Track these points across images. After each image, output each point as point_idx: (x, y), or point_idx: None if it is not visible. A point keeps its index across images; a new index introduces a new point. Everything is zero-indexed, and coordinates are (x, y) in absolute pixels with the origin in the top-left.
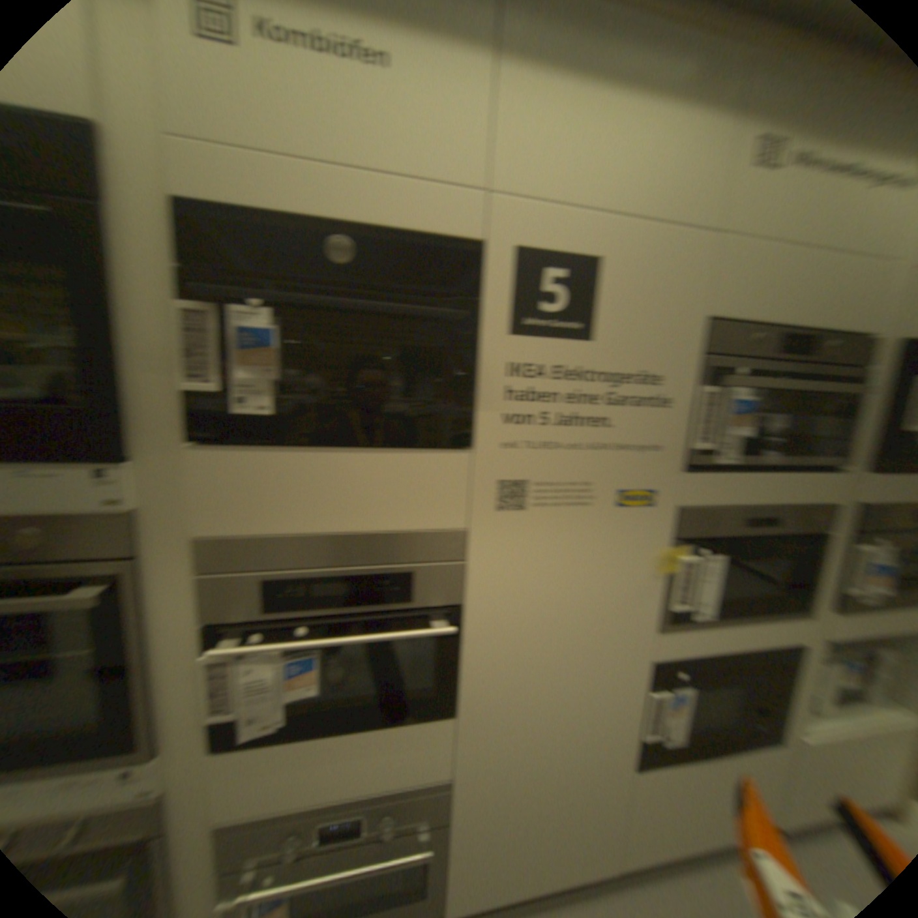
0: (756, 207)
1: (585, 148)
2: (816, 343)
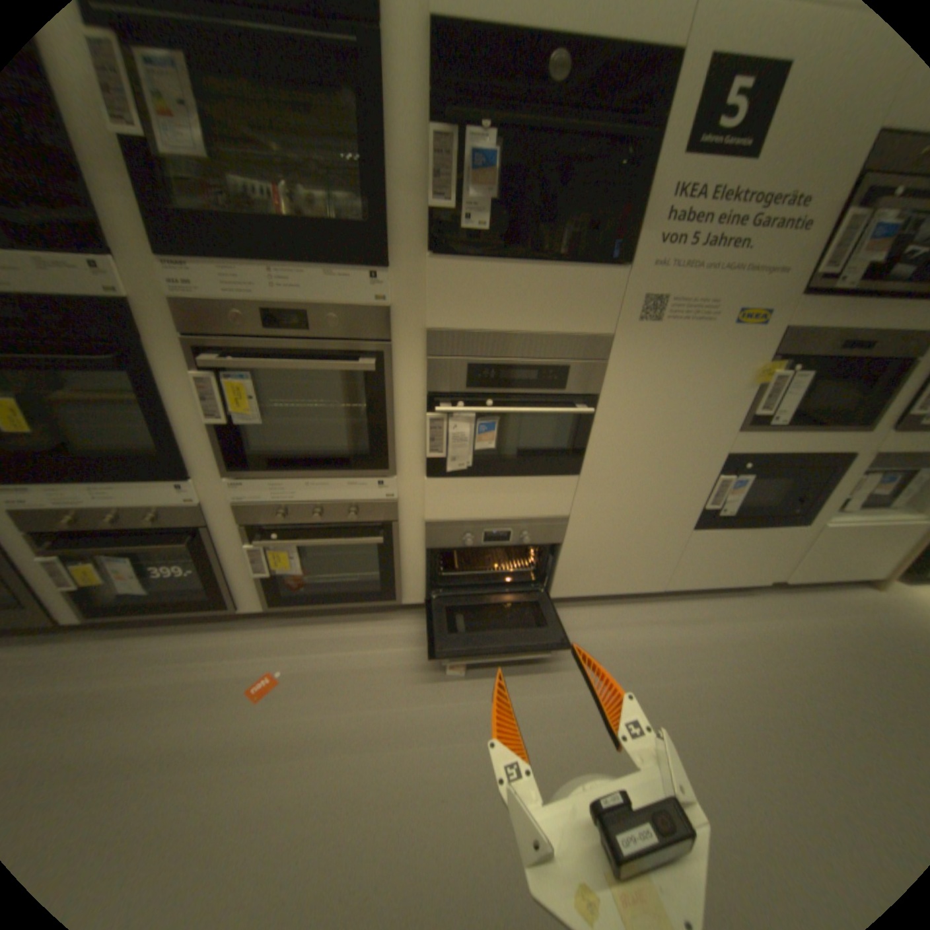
0: None
1: None
2: None
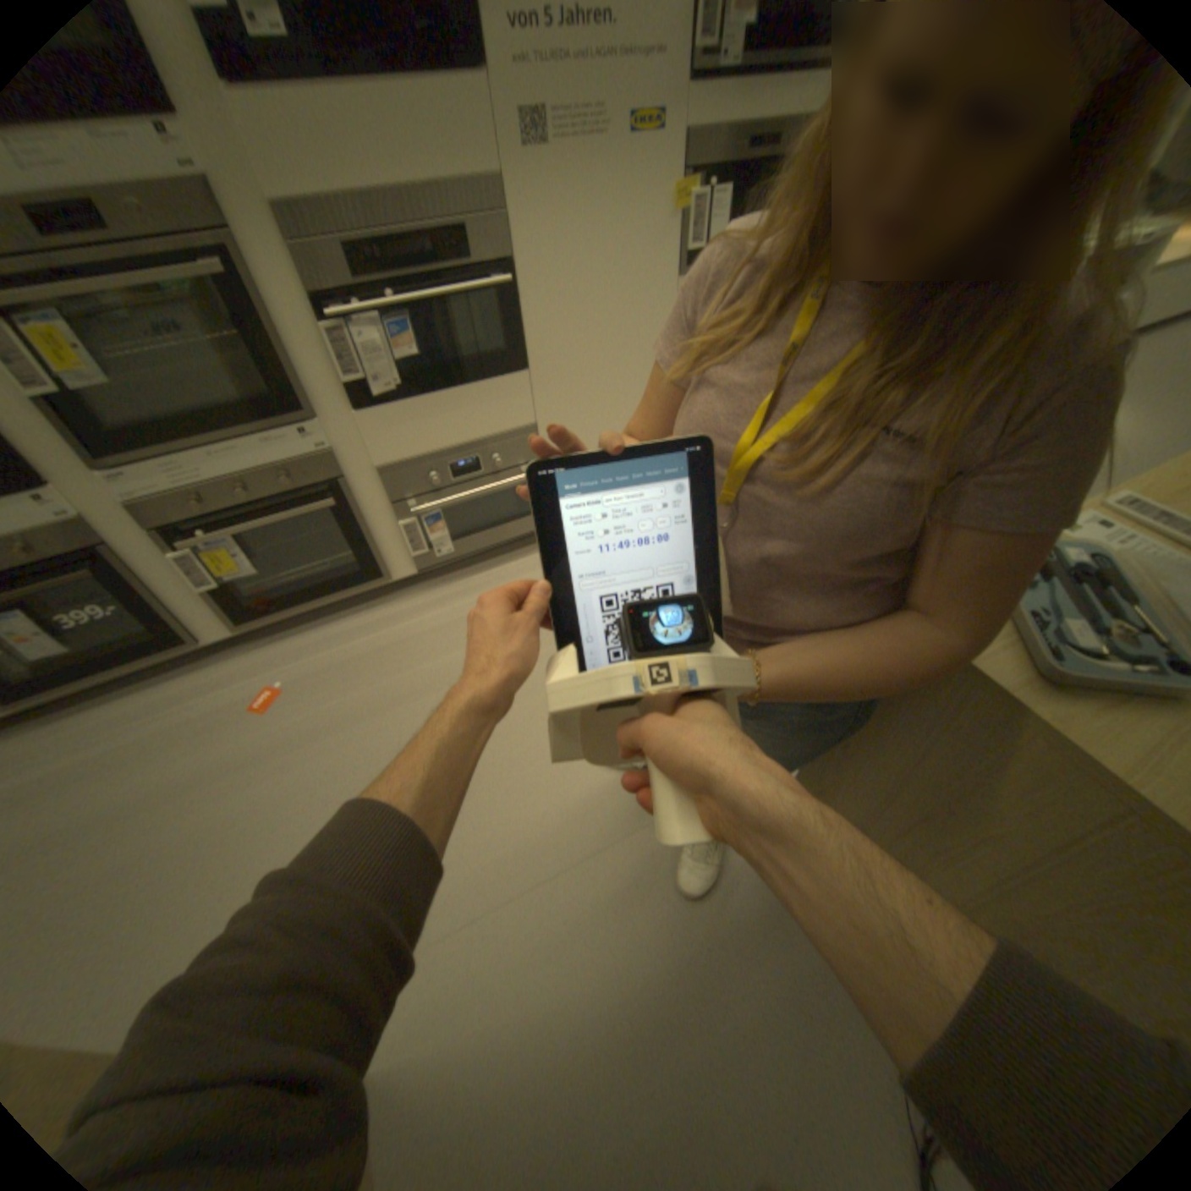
0: None
1: None
2: None
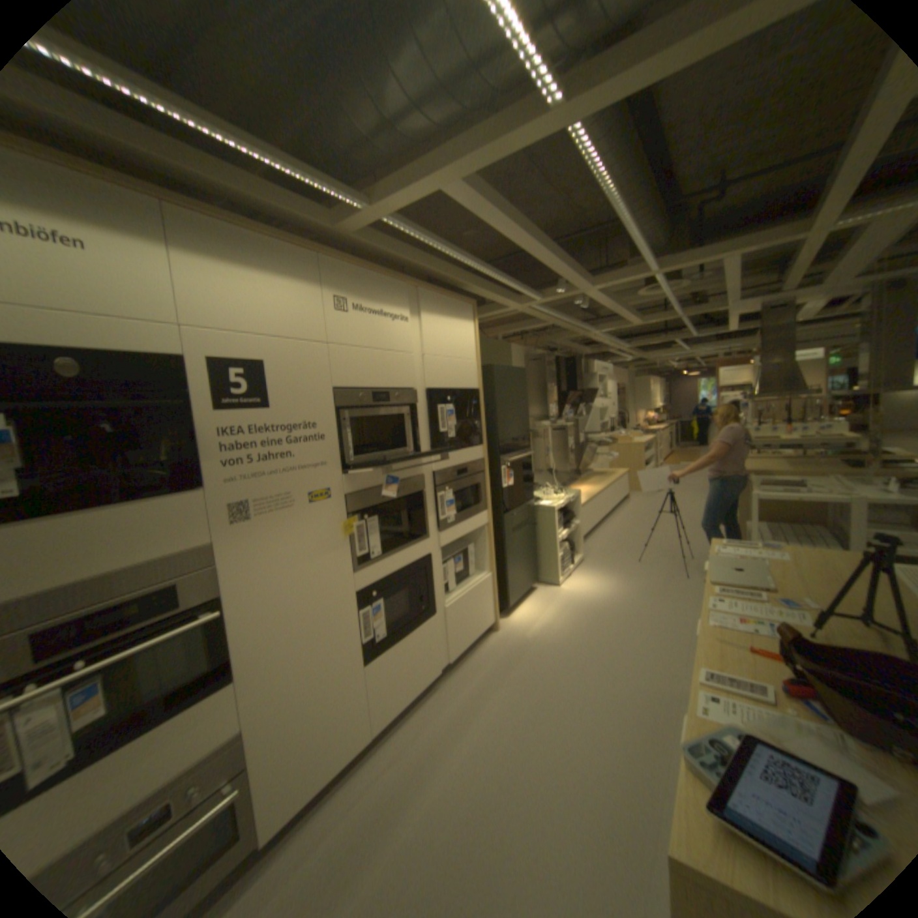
0: (341, 331)
1: (237, 302)
2: (388, 396)
